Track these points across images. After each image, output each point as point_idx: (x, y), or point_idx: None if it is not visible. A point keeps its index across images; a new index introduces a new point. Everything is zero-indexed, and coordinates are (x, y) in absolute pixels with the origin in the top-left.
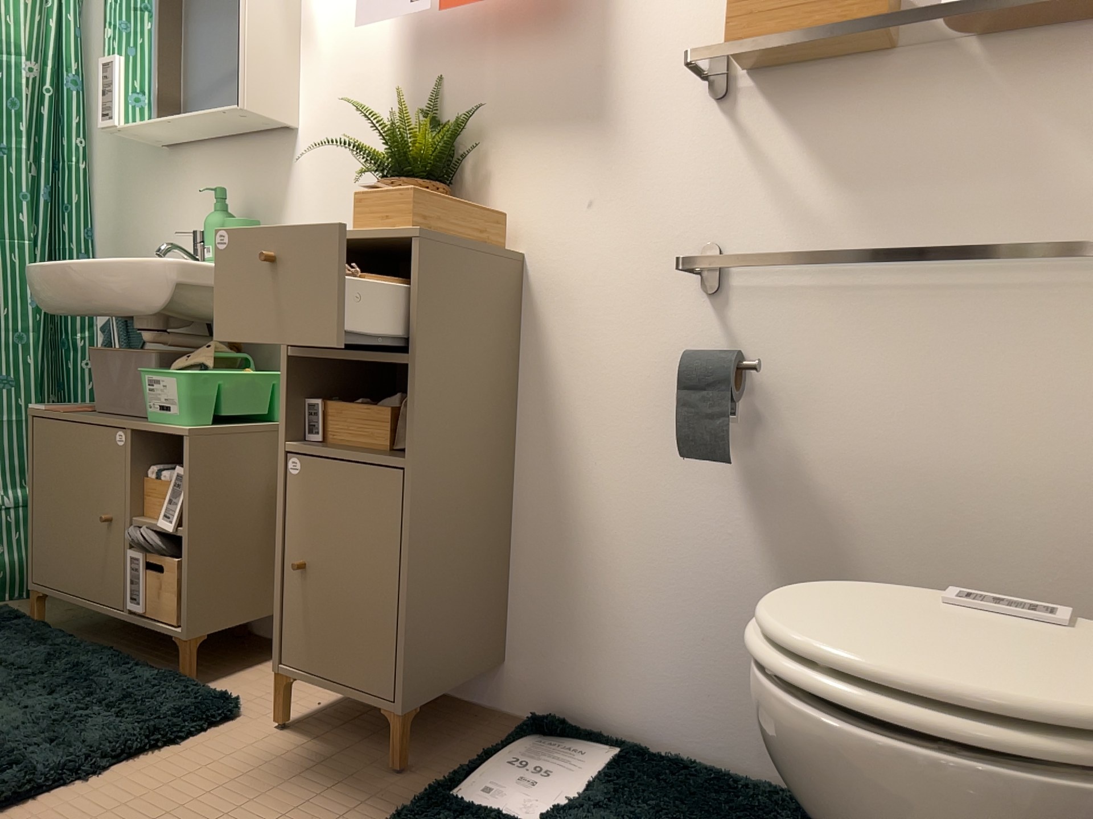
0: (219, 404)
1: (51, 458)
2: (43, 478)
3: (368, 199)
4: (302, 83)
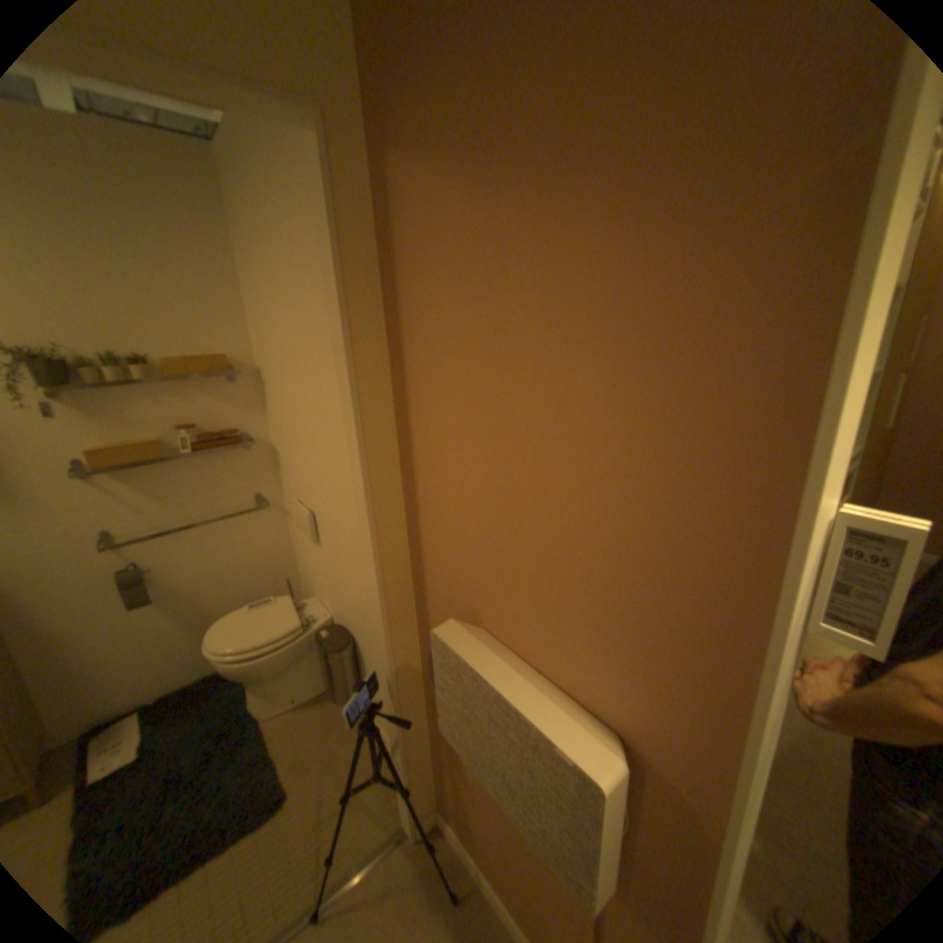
0: None
1: None
2: None
3: None
4: None
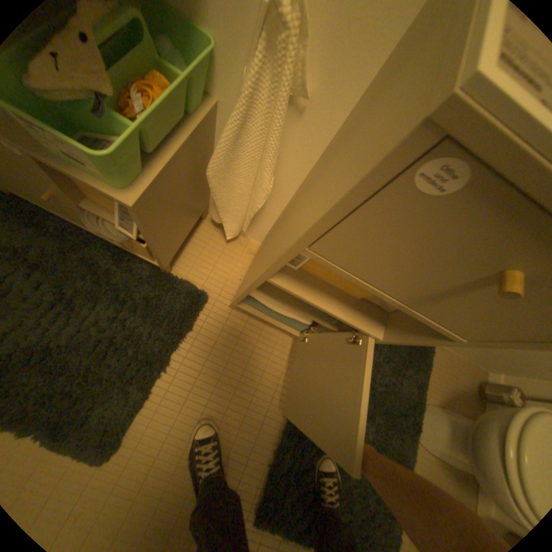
0: (143, 142)
1: None
2: None
3: None
4: None
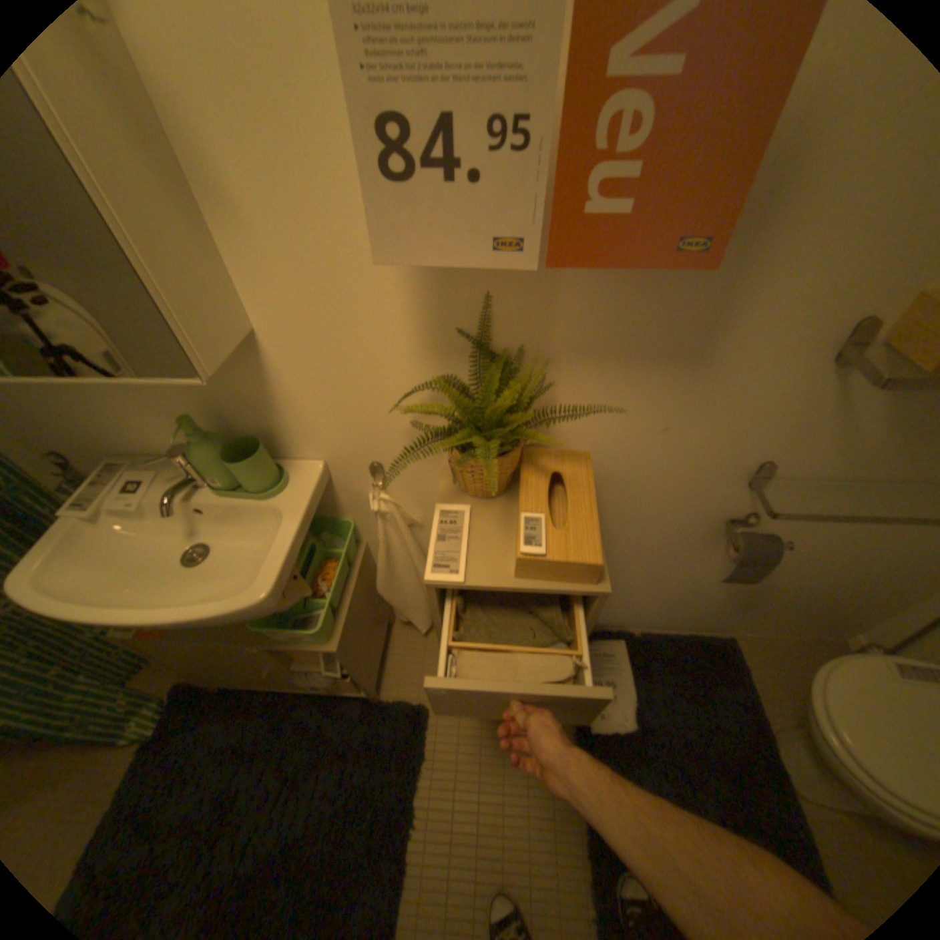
0: (331, 607)
1: (166, 655)
2: (166, 661)
3: (538, 561)
4: (230, 265)
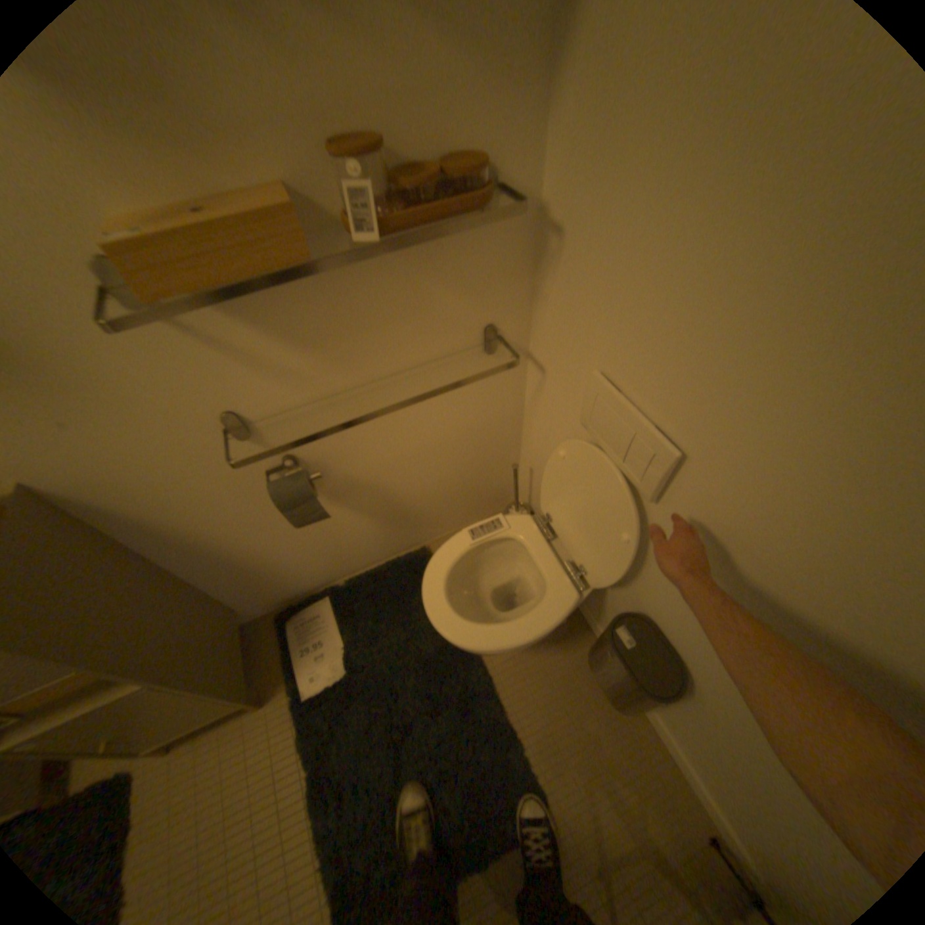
0: None
1: None
2: None
3: None
4: None
